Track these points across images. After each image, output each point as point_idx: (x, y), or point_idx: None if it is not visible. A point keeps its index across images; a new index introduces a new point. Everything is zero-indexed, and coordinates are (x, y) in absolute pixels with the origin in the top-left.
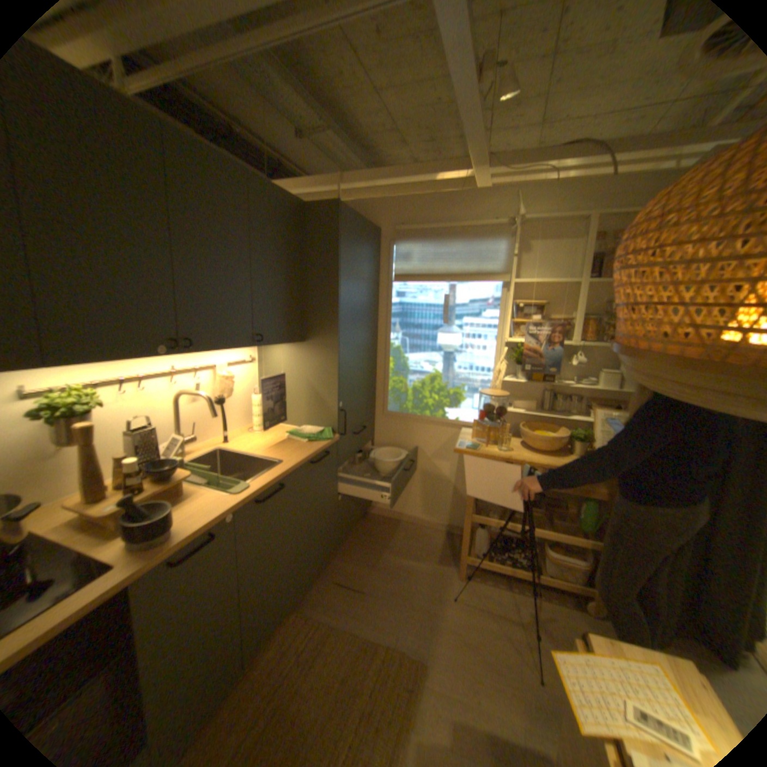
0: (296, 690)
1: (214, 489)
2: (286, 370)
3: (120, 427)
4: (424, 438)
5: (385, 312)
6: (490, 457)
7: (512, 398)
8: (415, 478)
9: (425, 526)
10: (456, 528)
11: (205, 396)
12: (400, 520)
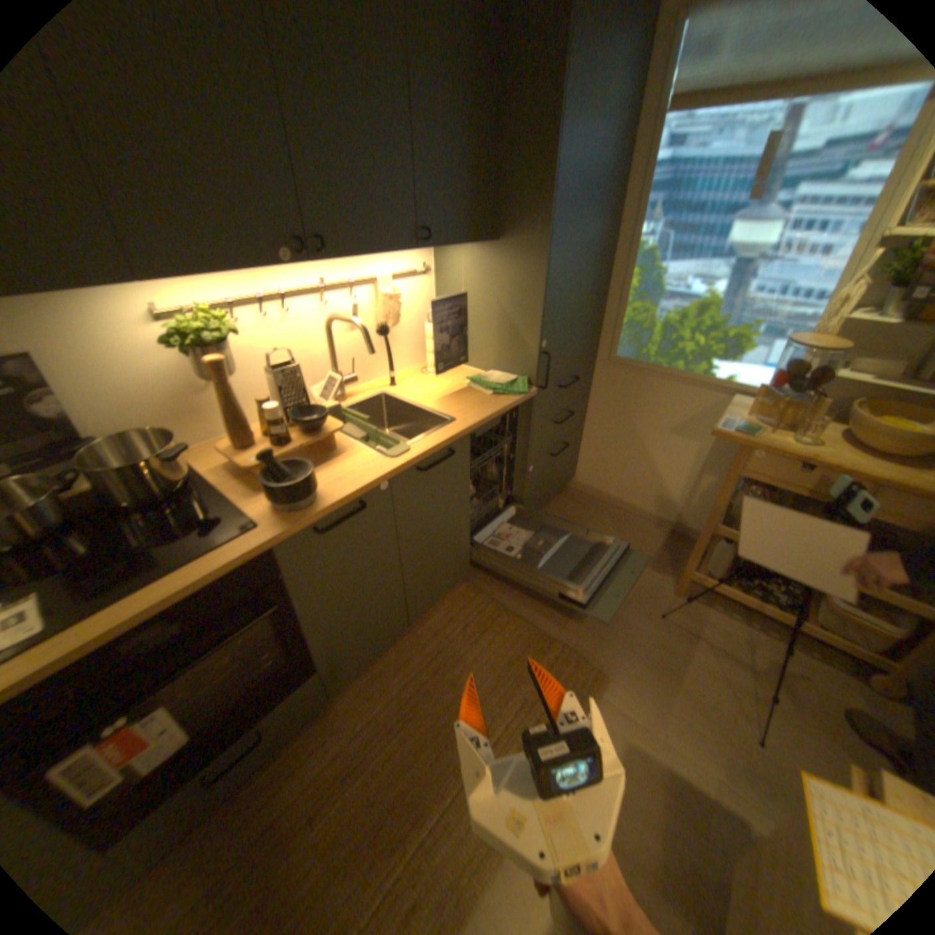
0: (459, 659)
1: (368, 448)
2: (470, 287)
3: (264, 360)
4: (666, 402)
5: (640, 180)
6: (776, 450)
7: (854, 352)
8: (640, 456)
9: (642, 517)
10: (686, 529)
11: (357, 324)
12: (608, 503)
